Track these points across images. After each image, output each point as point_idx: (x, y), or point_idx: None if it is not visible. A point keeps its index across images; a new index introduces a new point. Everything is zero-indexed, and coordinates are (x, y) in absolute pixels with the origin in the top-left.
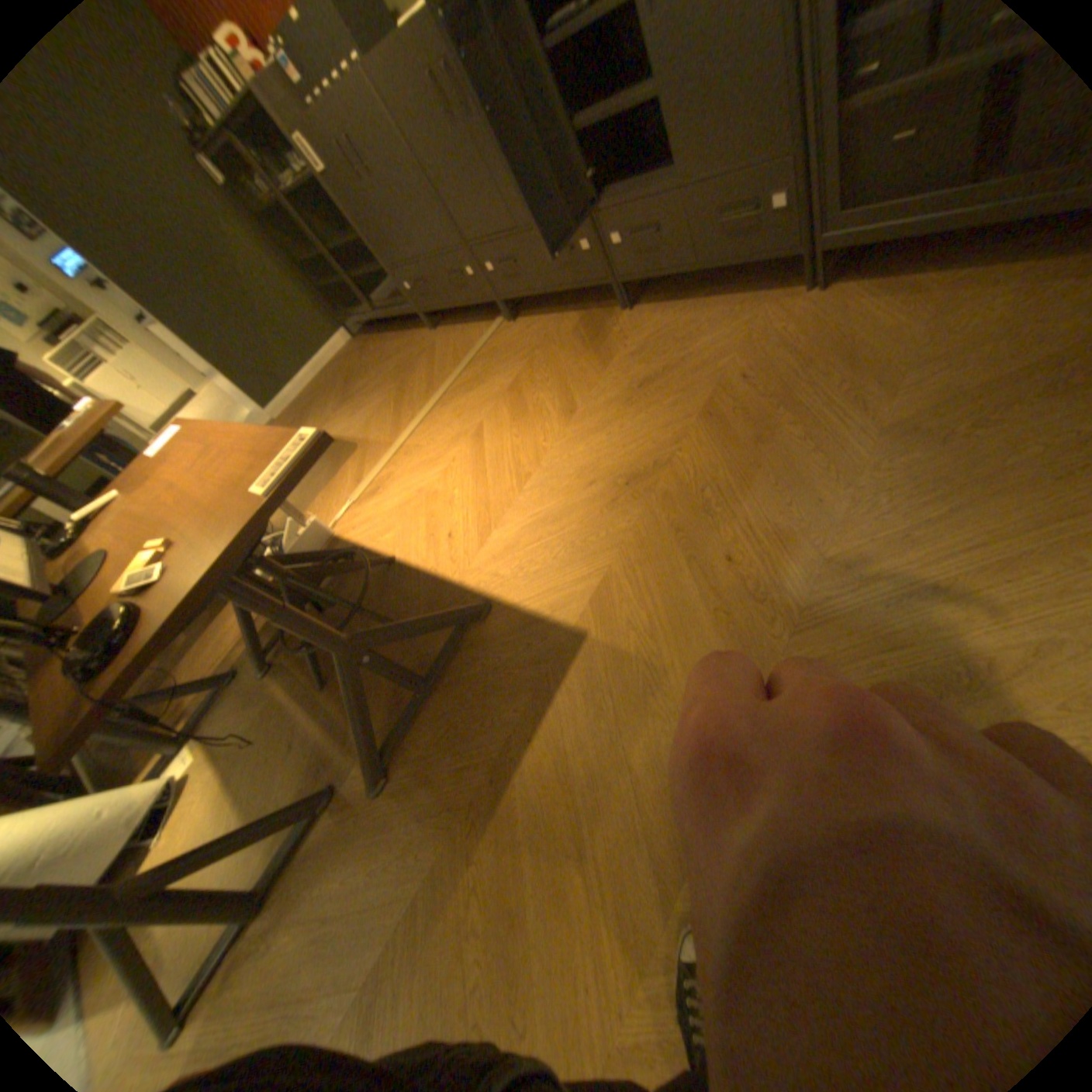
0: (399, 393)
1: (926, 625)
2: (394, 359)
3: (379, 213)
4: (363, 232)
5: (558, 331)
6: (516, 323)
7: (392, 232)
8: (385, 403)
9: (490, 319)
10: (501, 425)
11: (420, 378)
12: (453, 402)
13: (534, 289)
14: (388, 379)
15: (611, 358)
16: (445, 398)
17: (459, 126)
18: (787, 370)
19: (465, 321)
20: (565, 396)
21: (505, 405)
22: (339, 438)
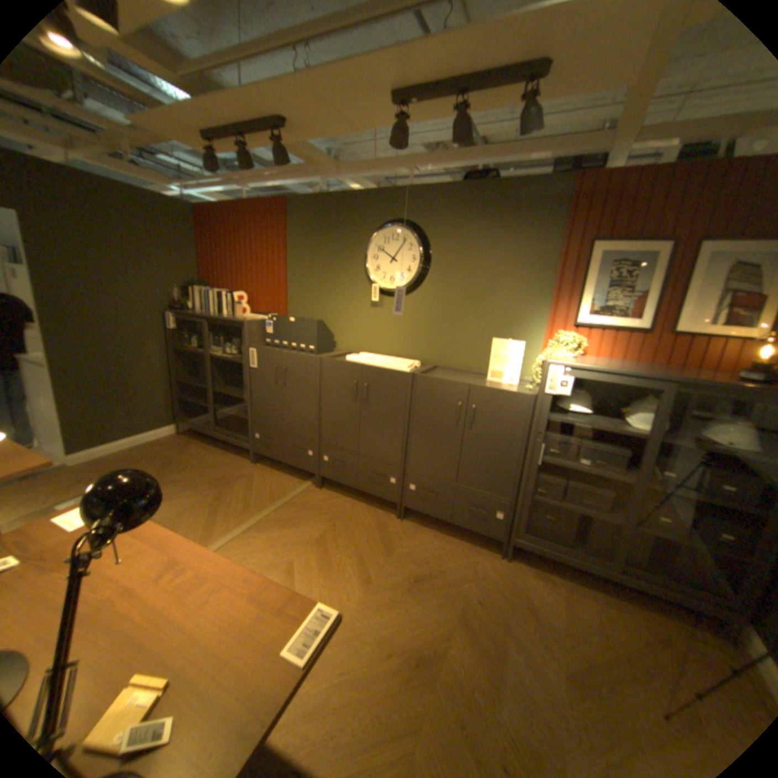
0: (213, 501)
1: None
2: (212, 470)
3: (271, 400)
4: (250, 400)
5: (351, 511)
6: (319, 491)
7: (271, 410)
8: (198, 504)
9: (299, 478)
10: (308, 570)
11: (235, 497)
12: (265, 532)
13: (345, 482)
14: (204, 484)
15: (390, 550)
16: (258, 525)
17: (355, 404)
18: (501, 608)
19: (279, 470)
20: (359, 566)
21: (311, 553)
22: None
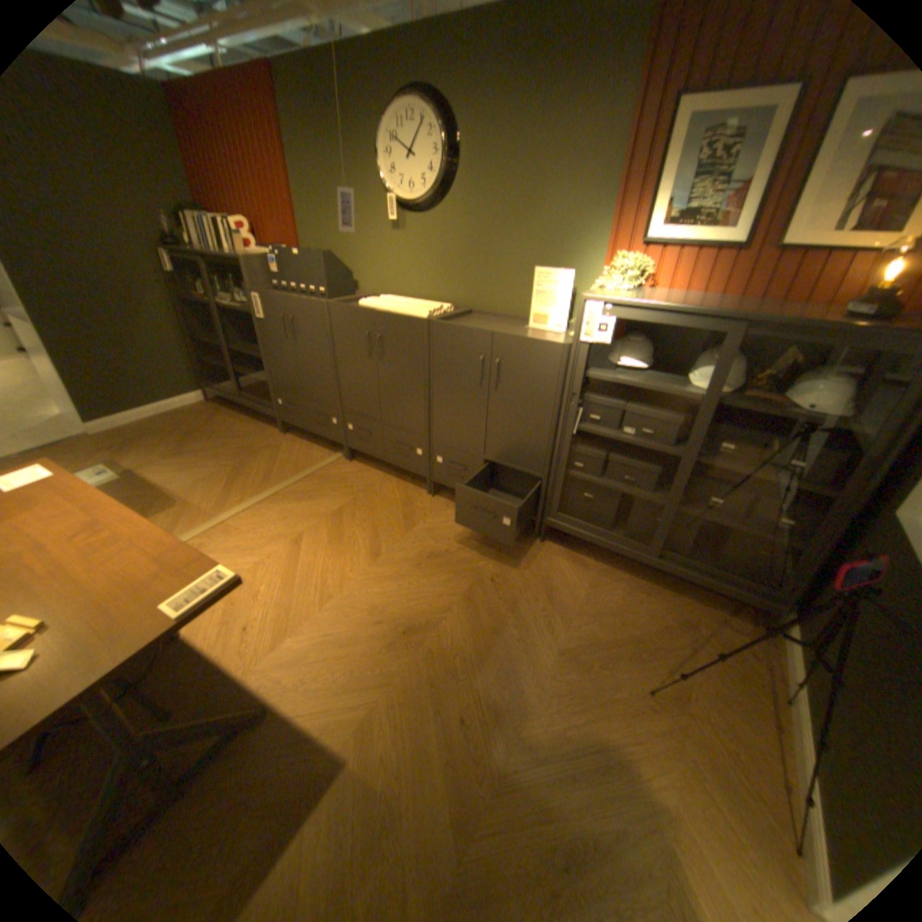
0: (234, 472)
1: (563, 805)
2: (239, 440)
3: (287, 359)
4: (267, 359)
5: (379, 486)
6: (350, 464)
7: (289, 372)
8: (217, 474)
9: (331, 450)
10: (318, 542)
11: (258, 468)
12: (282, 504)
13: (374, 454)
14: (228, 454)
15: (411, 526)
16: (276, 497)
17: (371, 362)
18: (514, 587)
19: (311, 441)
20: (373, 540)
21: (325, 526)
22: (158, 486)
